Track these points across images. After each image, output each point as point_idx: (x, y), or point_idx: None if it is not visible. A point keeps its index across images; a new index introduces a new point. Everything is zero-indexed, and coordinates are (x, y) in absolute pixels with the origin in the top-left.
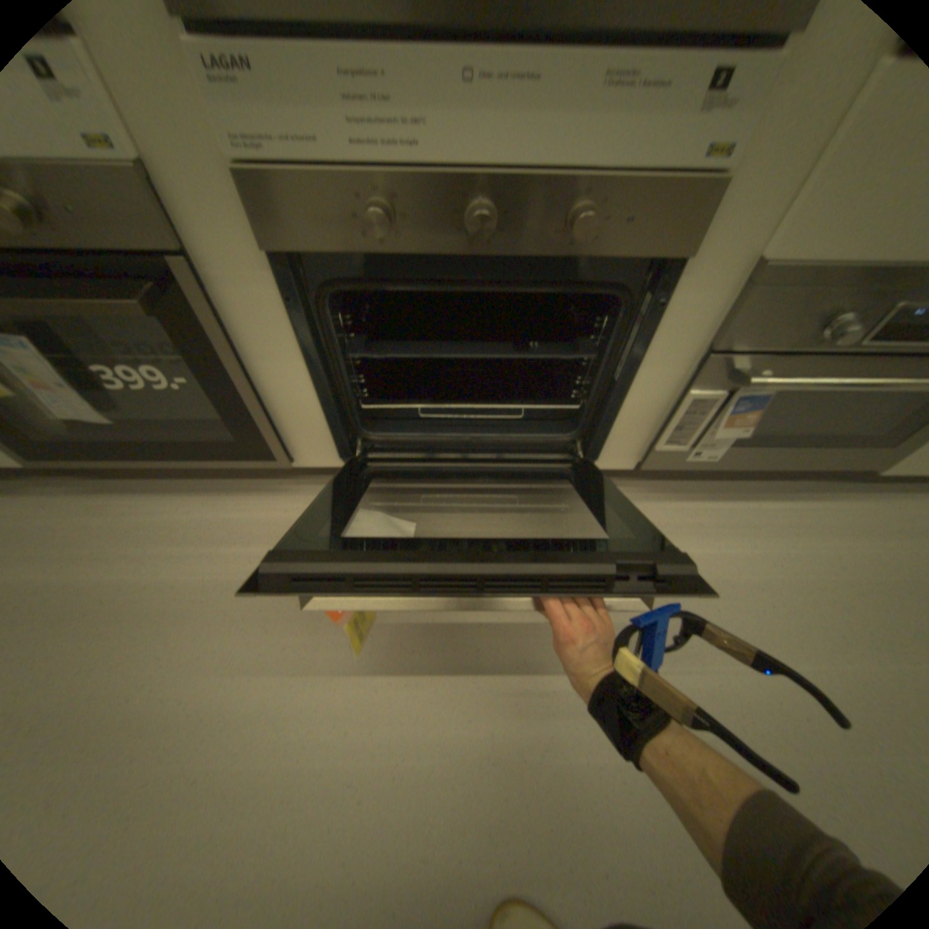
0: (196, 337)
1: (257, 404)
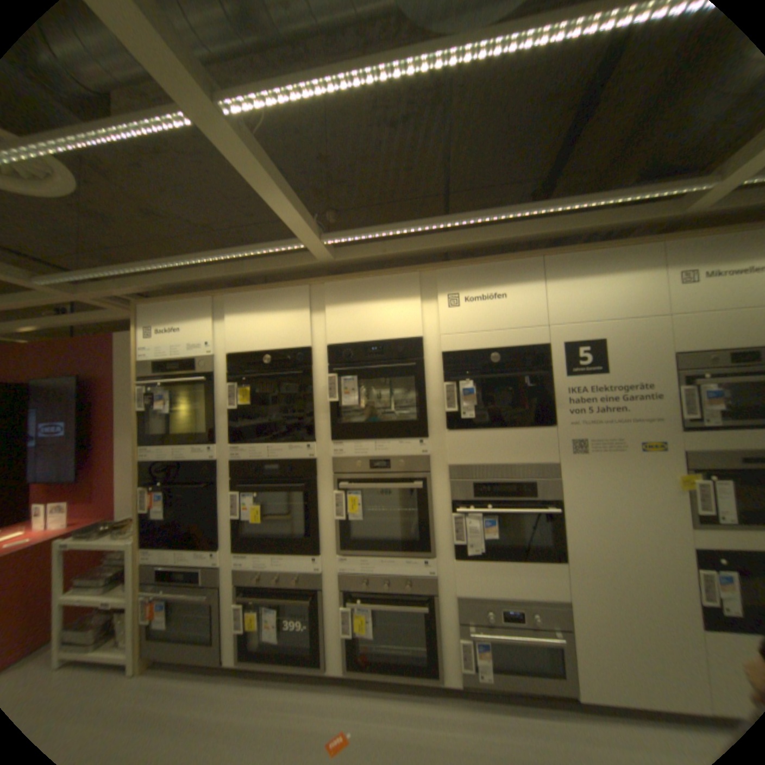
0: (314, 615)
1: (321, 642)
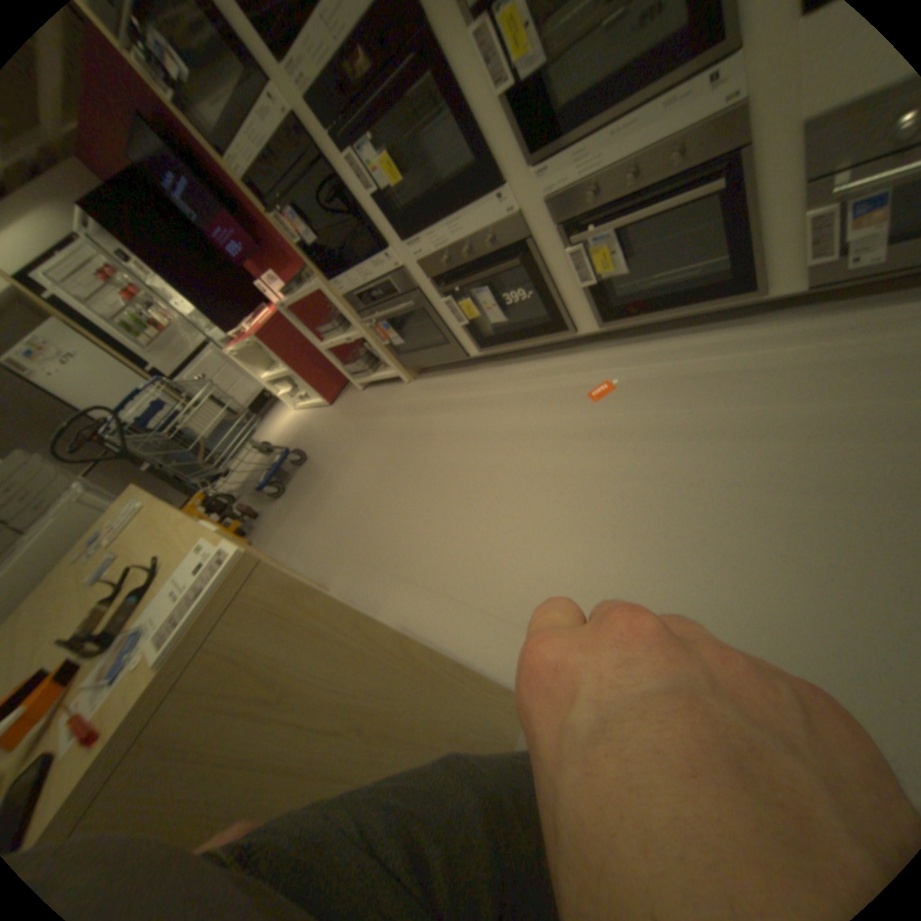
0: (536, 270)
1: (559, 299)
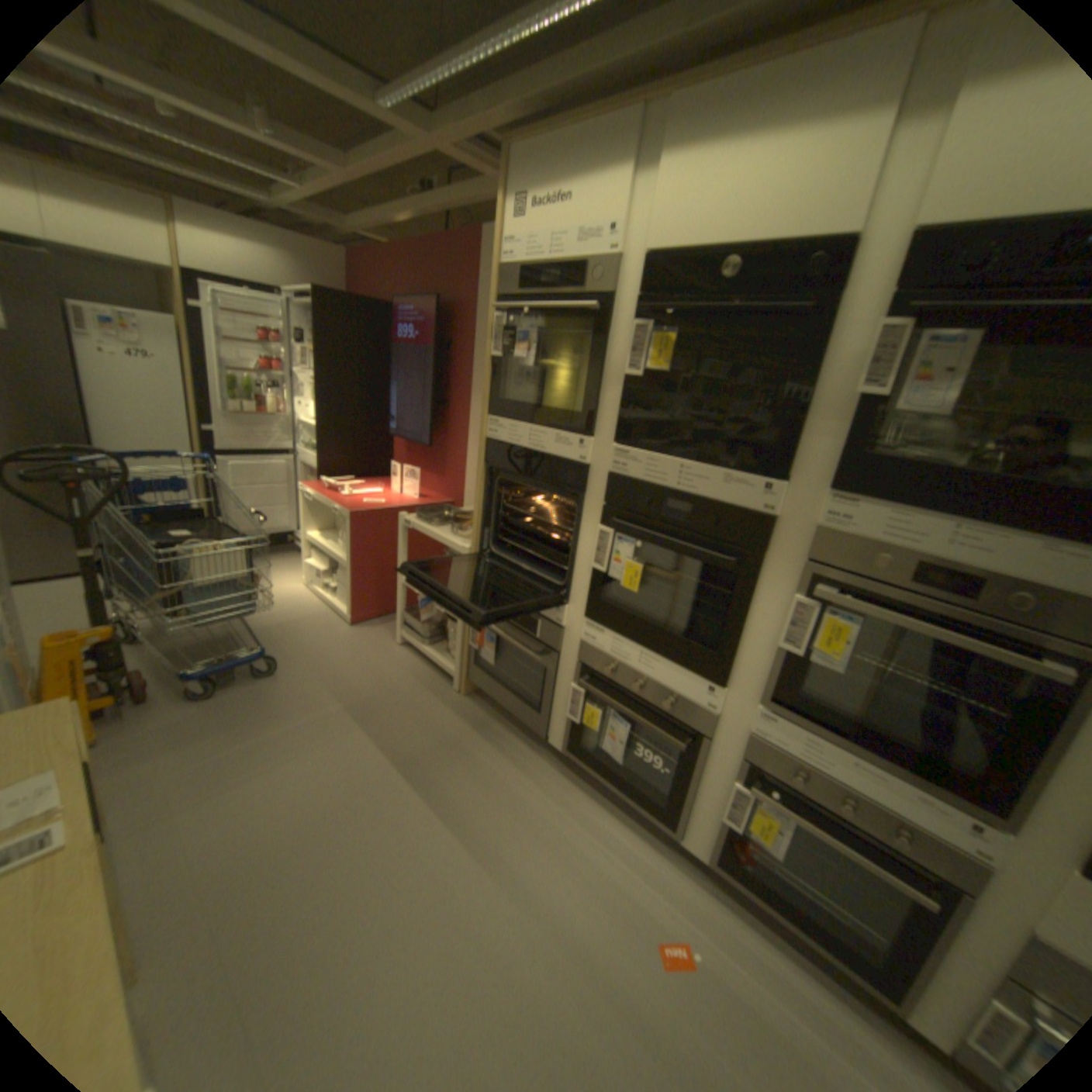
0: (690, 765)
1: (690, 804)
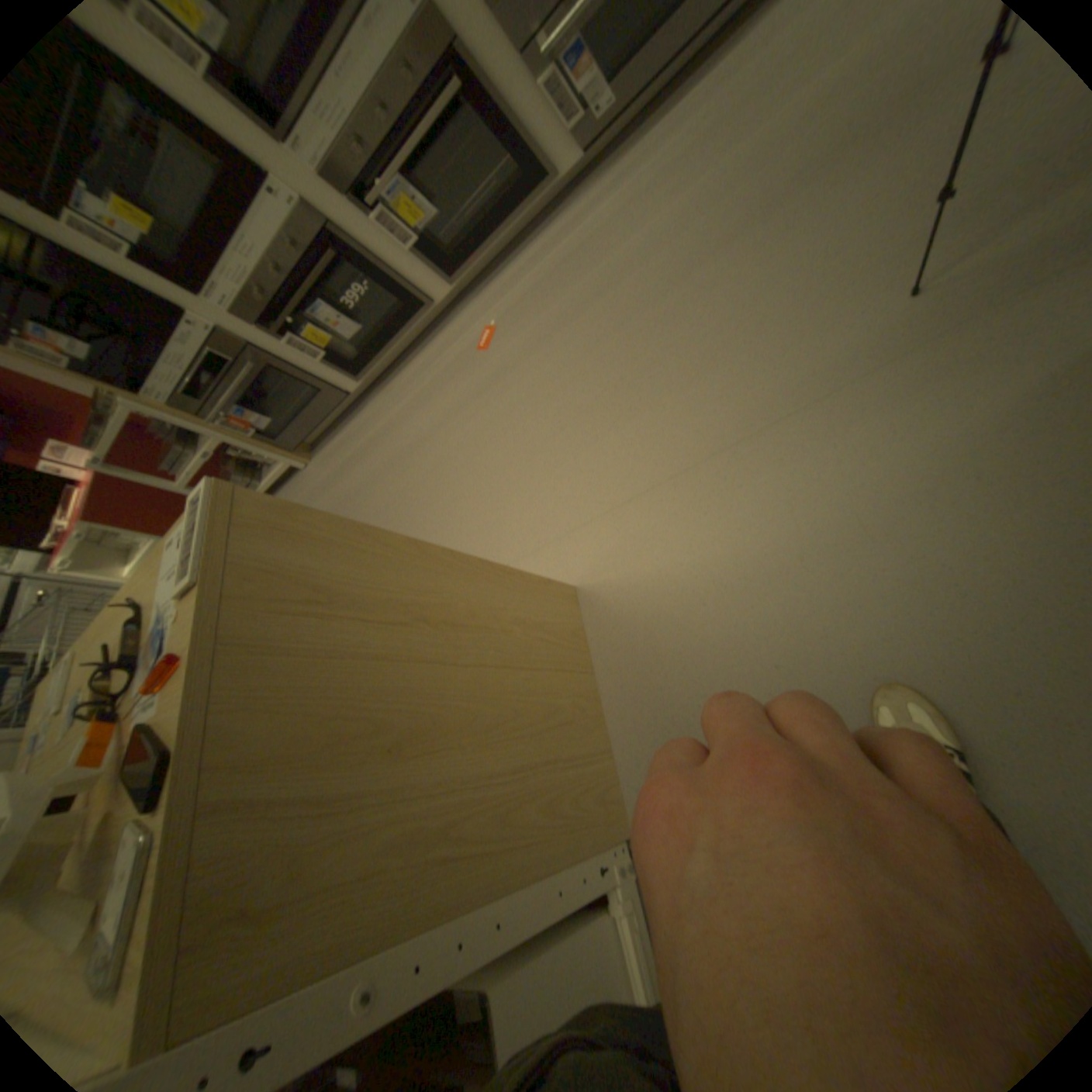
0: (357, 255)
1: (398, 275)
